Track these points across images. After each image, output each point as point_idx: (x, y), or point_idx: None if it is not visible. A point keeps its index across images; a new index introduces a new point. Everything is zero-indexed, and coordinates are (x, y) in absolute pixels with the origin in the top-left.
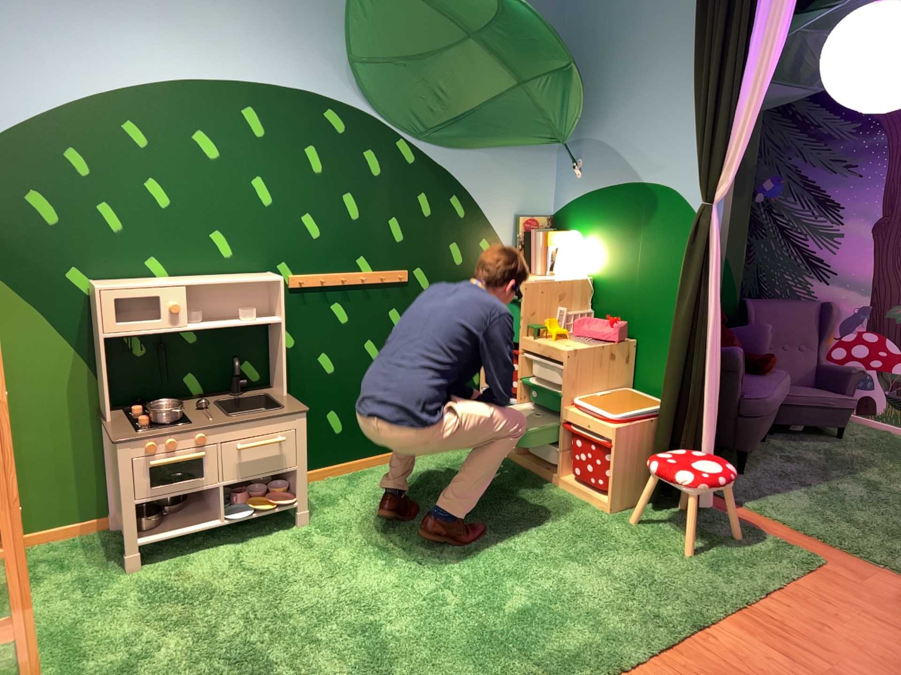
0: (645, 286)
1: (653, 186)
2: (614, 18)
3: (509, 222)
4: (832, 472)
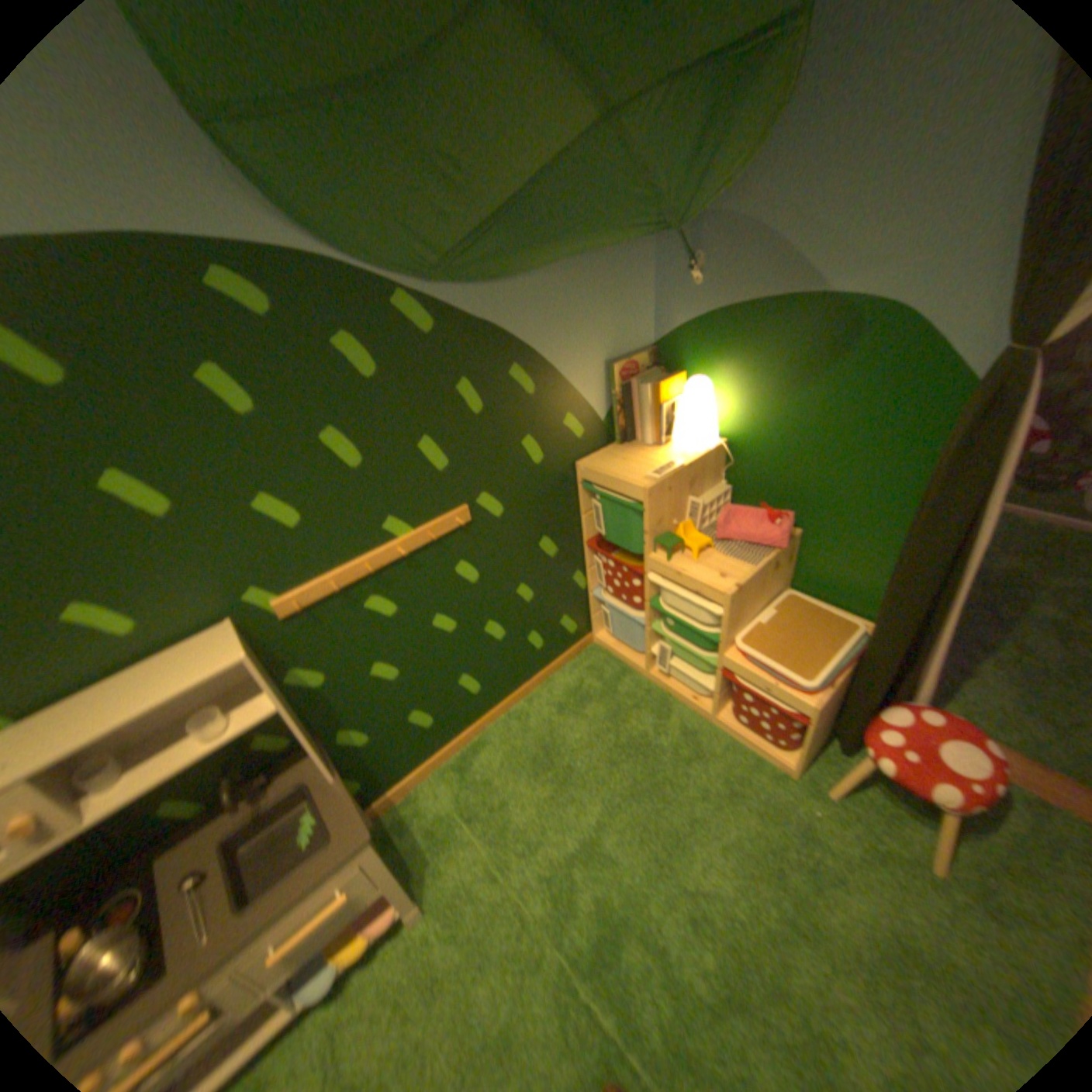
0: (821, 461)
1: (858, 298)
2: None
3: (598, 378)
4: (1003, 614)
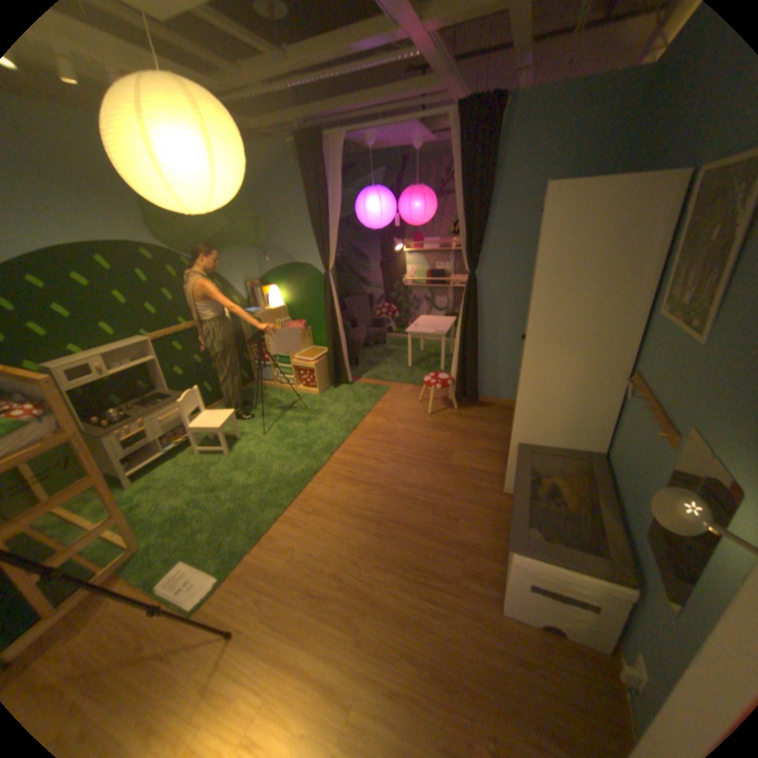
0: (308, 306)
1: (302, 265)
2: (266, 189)
3: (242, 287)
4: (385, 358)
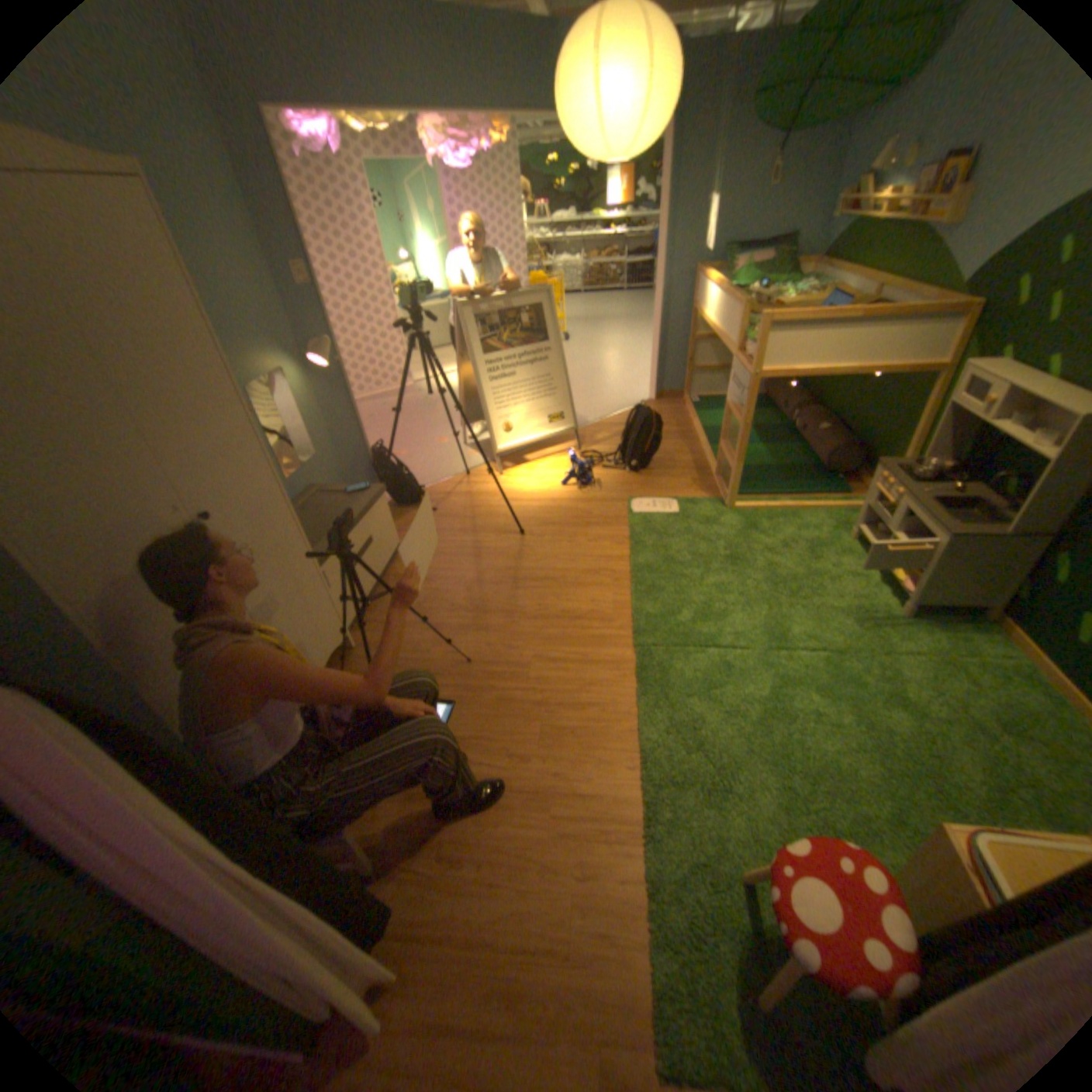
0: None
1: None
2: None
3: None
4: None
